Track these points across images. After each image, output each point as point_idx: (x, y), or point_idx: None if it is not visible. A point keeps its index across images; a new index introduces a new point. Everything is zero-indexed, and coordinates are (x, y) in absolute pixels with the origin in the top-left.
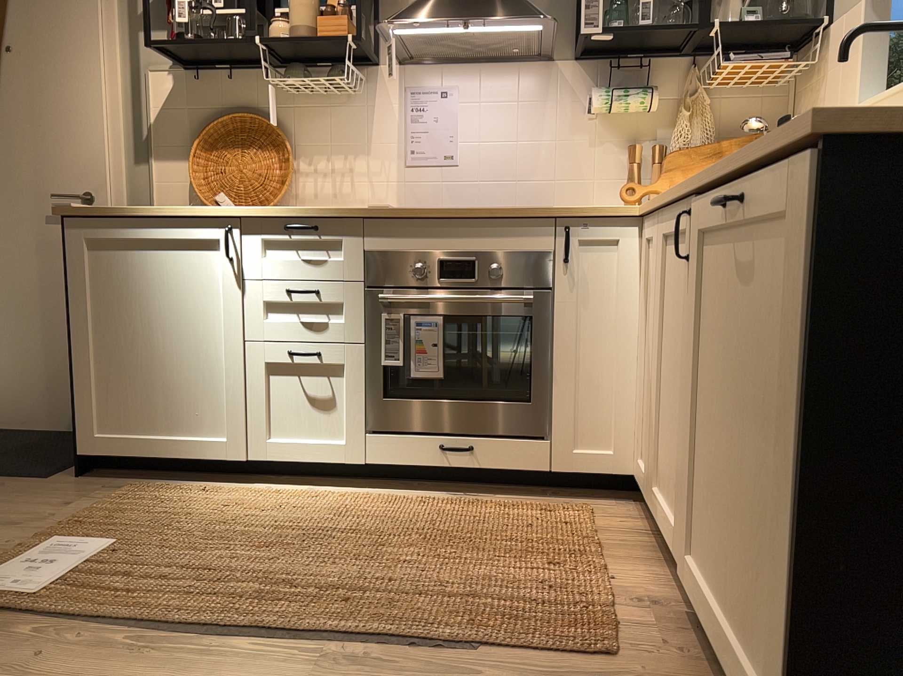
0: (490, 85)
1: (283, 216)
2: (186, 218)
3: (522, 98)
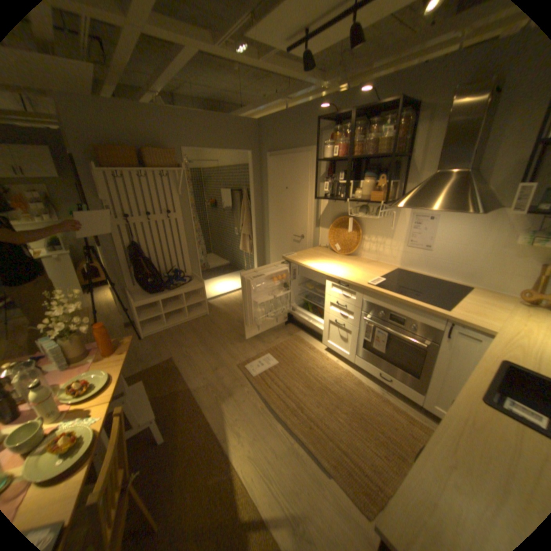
0: (459, 216)
1: (338, 279)
2: (312, 270)
3: (477, 225)
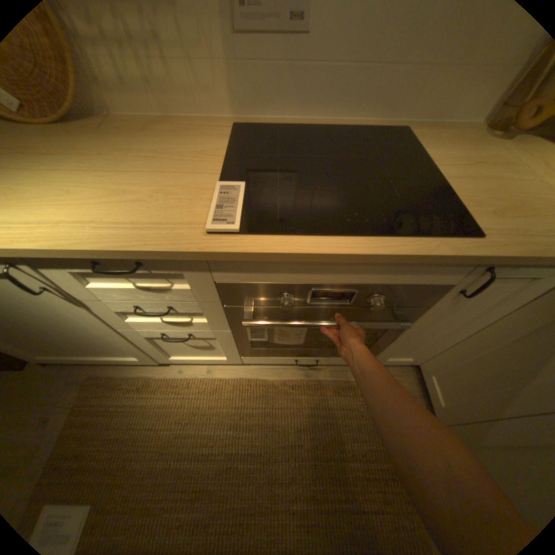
0: None
1: (79, 255)
2: None
3: None
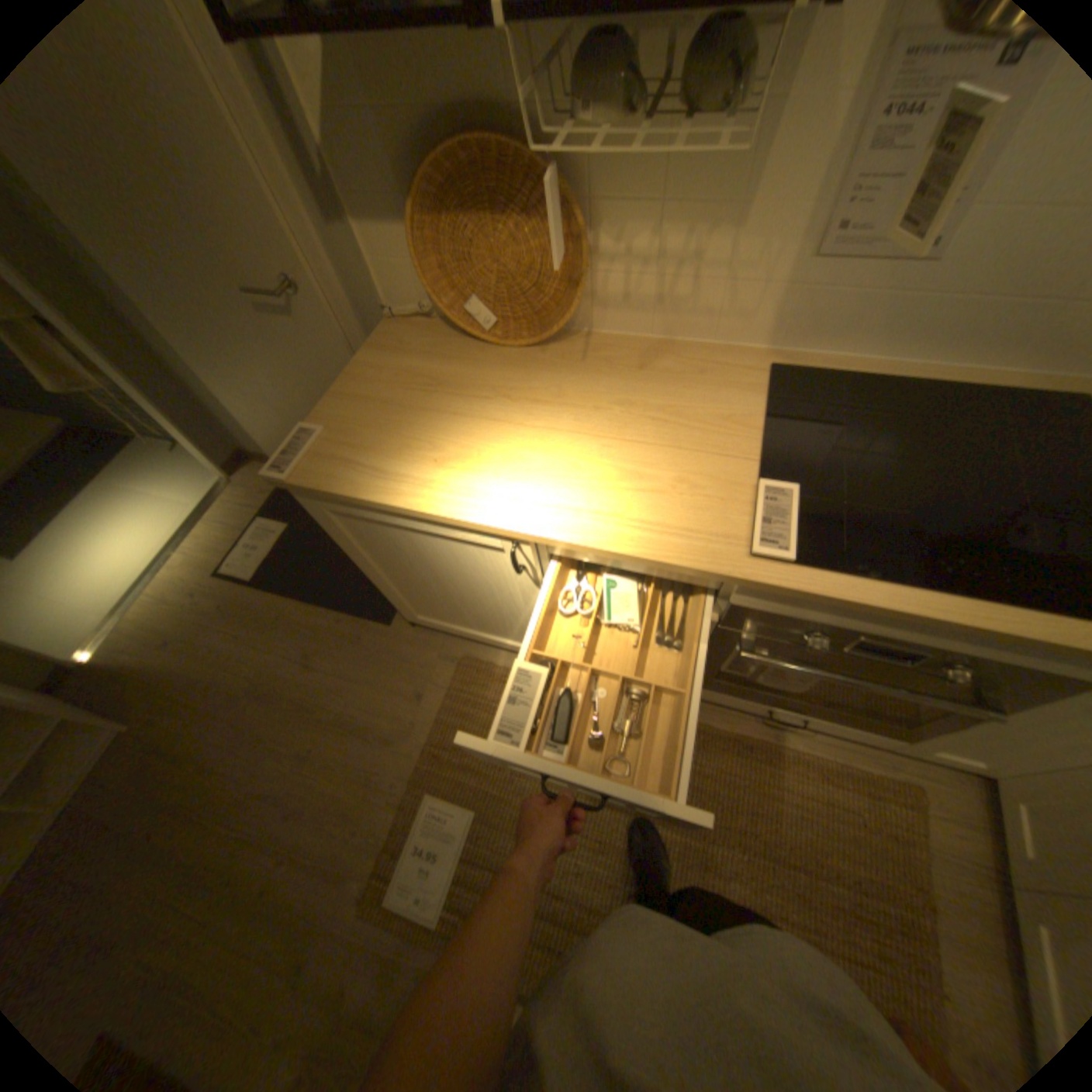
0: None
1: (600, 552)
2: (449, 522)
3: None
